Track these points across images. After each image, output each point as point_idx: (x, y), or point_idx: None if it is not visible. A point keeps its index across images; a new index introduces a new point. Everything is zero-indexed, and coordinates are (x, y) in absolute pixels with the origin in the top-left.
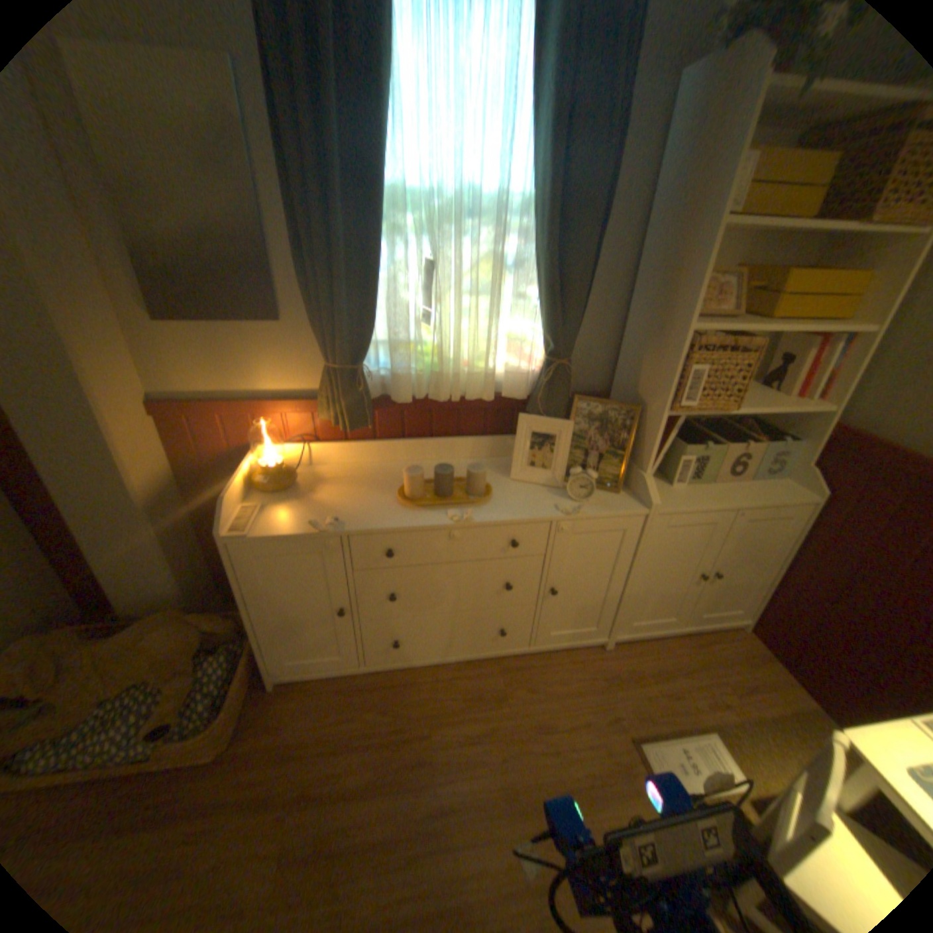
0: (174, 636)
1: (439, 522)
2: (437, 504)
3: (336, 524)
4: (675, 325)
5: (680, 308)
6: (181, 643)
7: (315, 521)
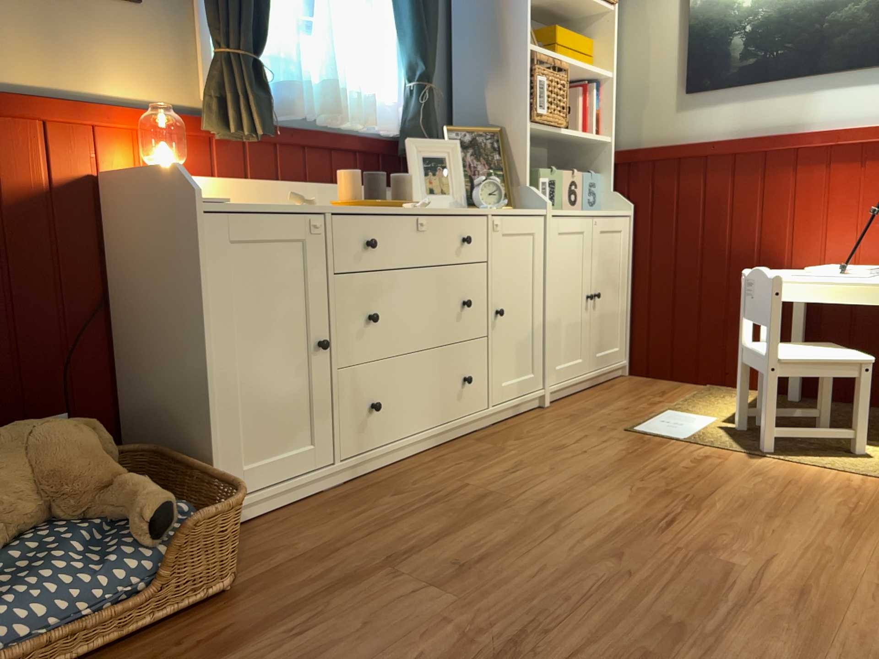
0: (77, 429)
1: (404, 210)
2: (386, 202)
3: (313, 201)
4: (511, 50)
5: (511, 36)
6: (92, 439)
7: (288, 200)
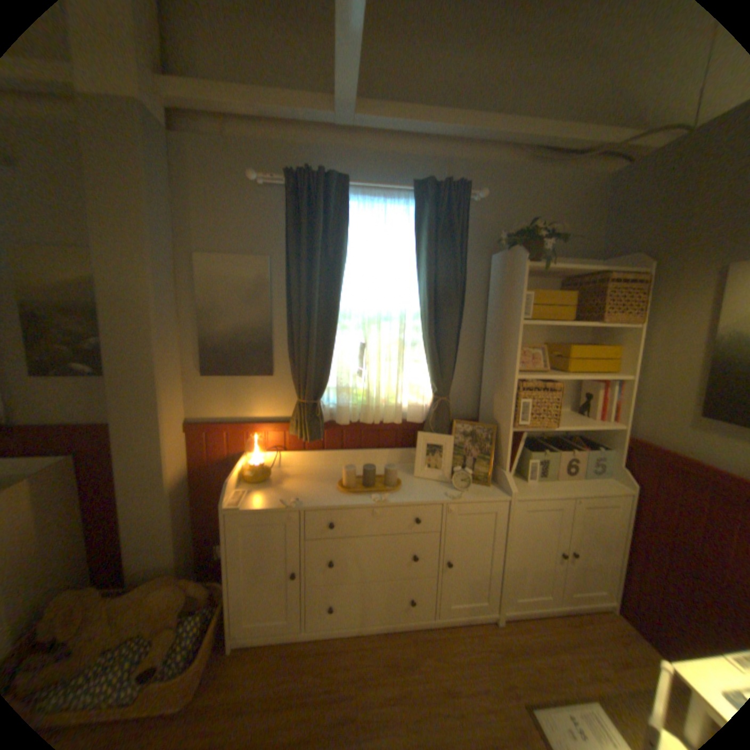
0: (168, 596)
1: (365, 504)
2: (364, 492)
3: (296, 503)
4: (508, 377)
5: (508, 367)
6: (171, 602)
7: (283, 501)
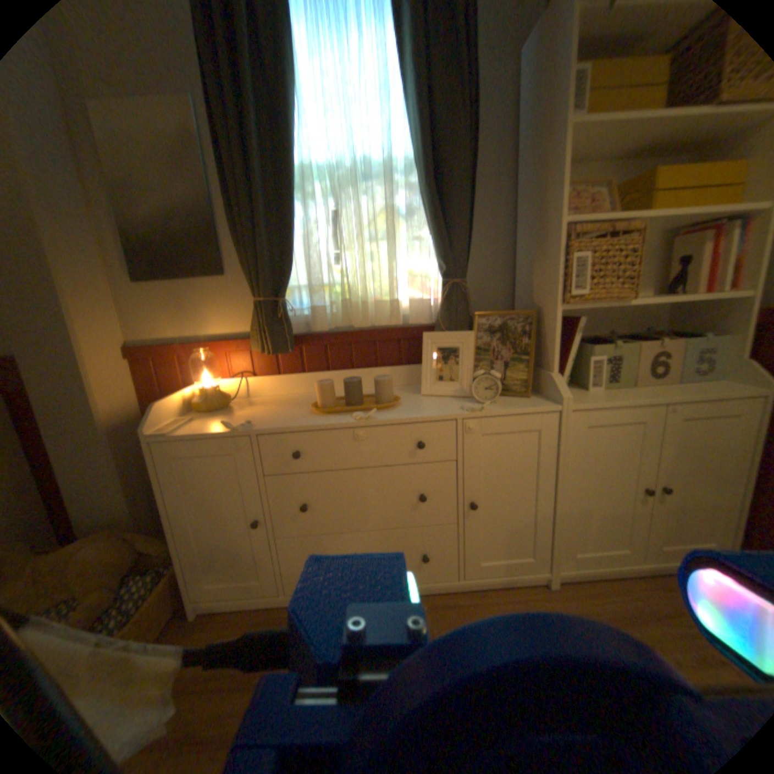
0: (108, 549)
1: (345, 422)
2: (345, 410)
3: (248, 424)
4: (552, 226)
5: (553, 210)
6: (113, 557)
7: (231, 423)
